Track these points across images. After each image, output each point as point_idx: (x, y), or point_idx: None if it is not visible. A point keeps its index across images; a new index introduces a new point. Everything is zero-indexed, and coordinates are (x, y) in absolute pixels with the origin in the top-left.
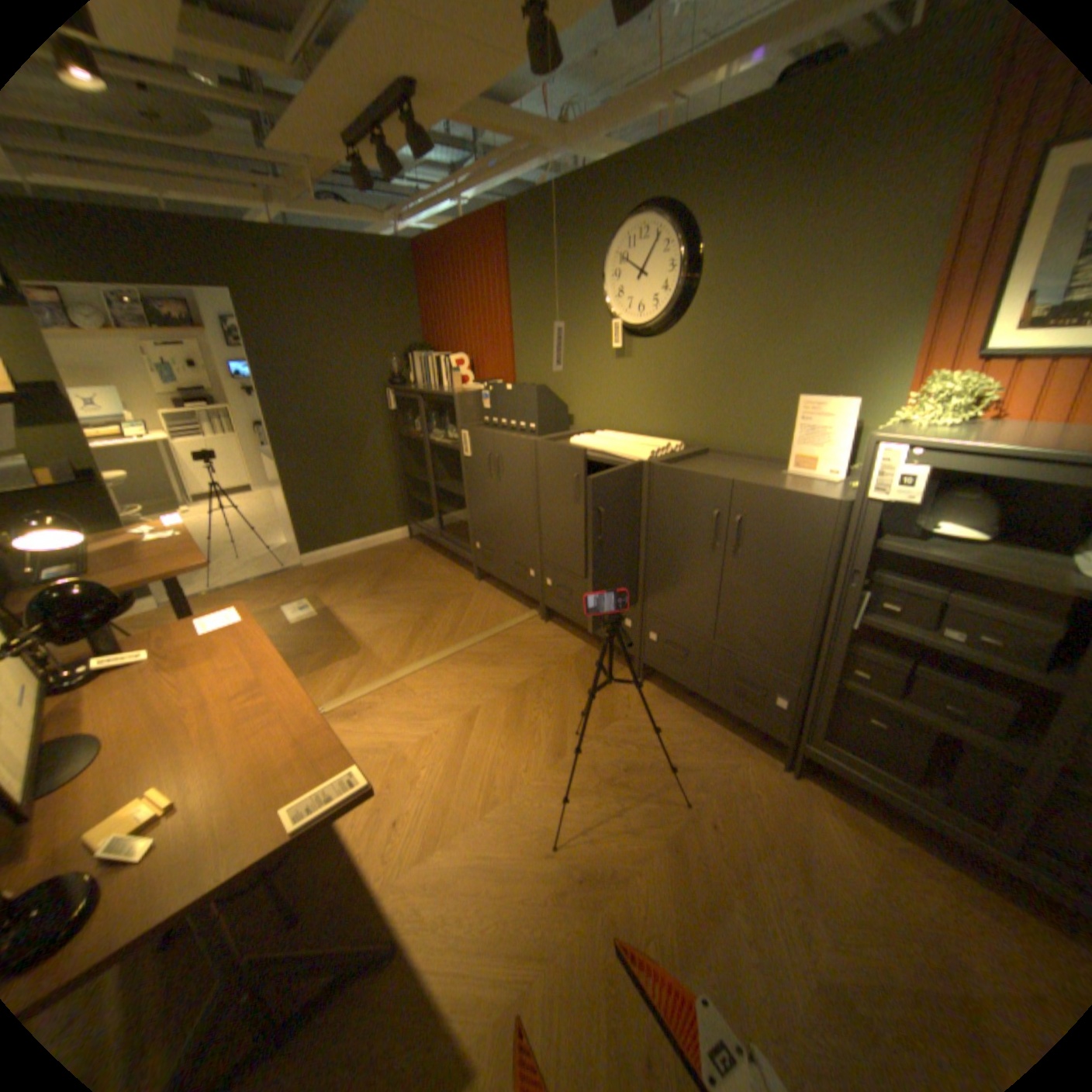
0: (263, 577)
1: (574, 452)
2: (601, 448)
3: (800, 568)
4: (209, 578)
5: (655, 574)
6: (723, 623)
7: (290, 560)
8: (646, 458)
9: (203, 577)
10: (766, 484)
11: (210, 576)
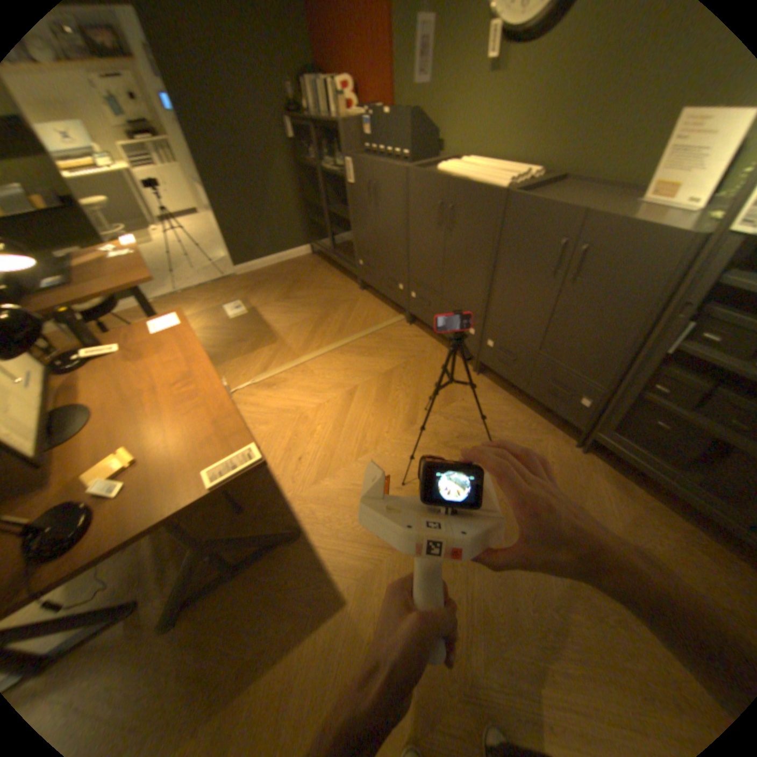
0: (209, 283)
1: (440, 178)
2: (465, 174)
3: (633, 296)
4: (173, 283)
5: (499, 294)
6: (550, 338)
7: (227, 270)
8: (505, 184)
9: (169, 282)
10: (620, 213)
11: (174, 281)
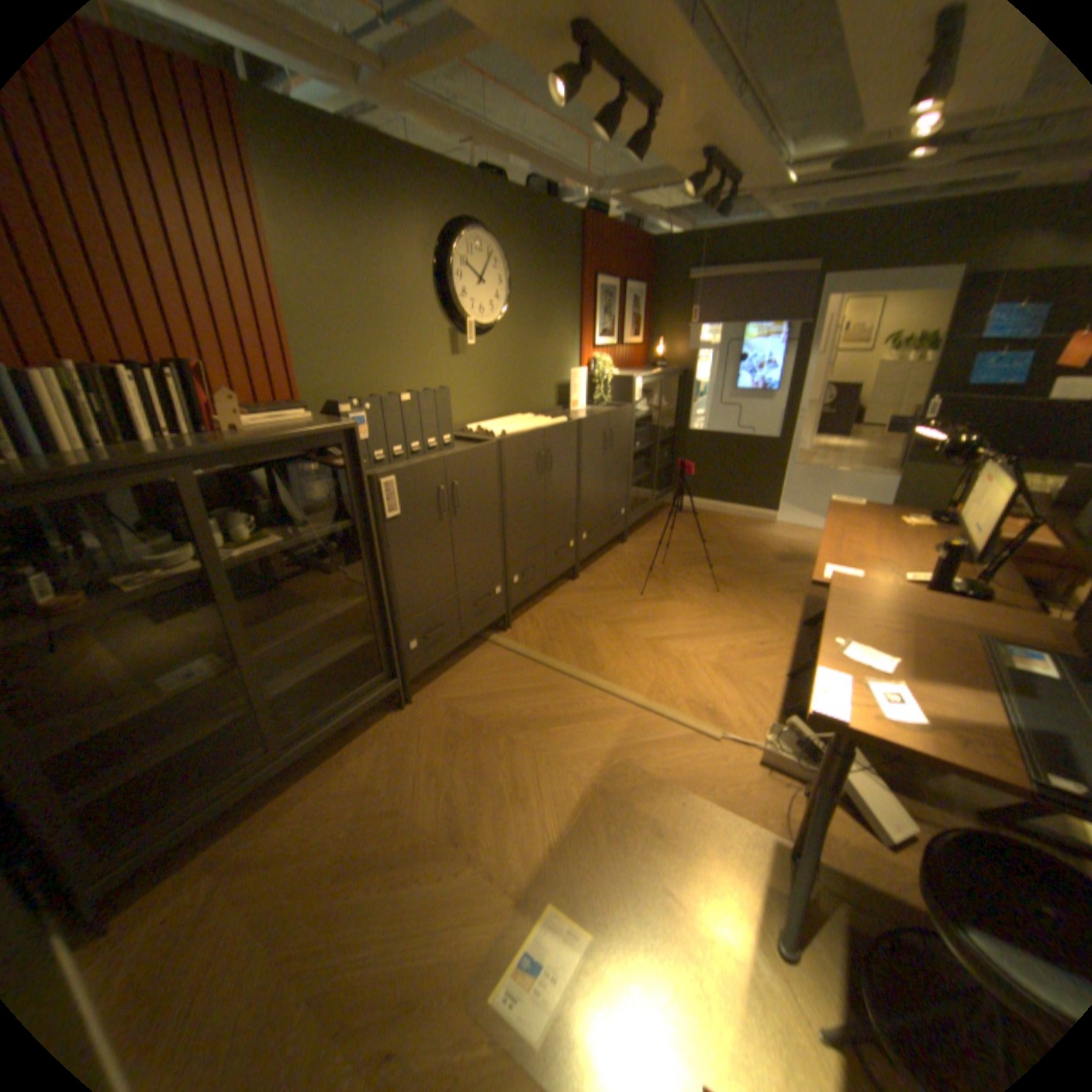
0: None
1: (537, 435)
2: (535, 427)
3: (624, 443)
4: None
5: (584, 494)
6: (607, 494)
7: None
8: (565, 421)
9: None
10: (612, 410)
11: None
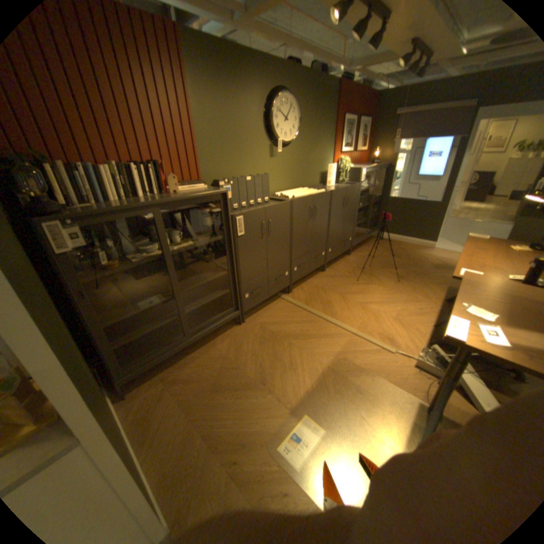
0: None
1: (310, 197)
2: (309, 194)
3: (354, 203)
4: None
5: (331, 228)
6: (343, 229)
7: None
8: (324, 190)
9: None
10: (349, 185)
11: None
